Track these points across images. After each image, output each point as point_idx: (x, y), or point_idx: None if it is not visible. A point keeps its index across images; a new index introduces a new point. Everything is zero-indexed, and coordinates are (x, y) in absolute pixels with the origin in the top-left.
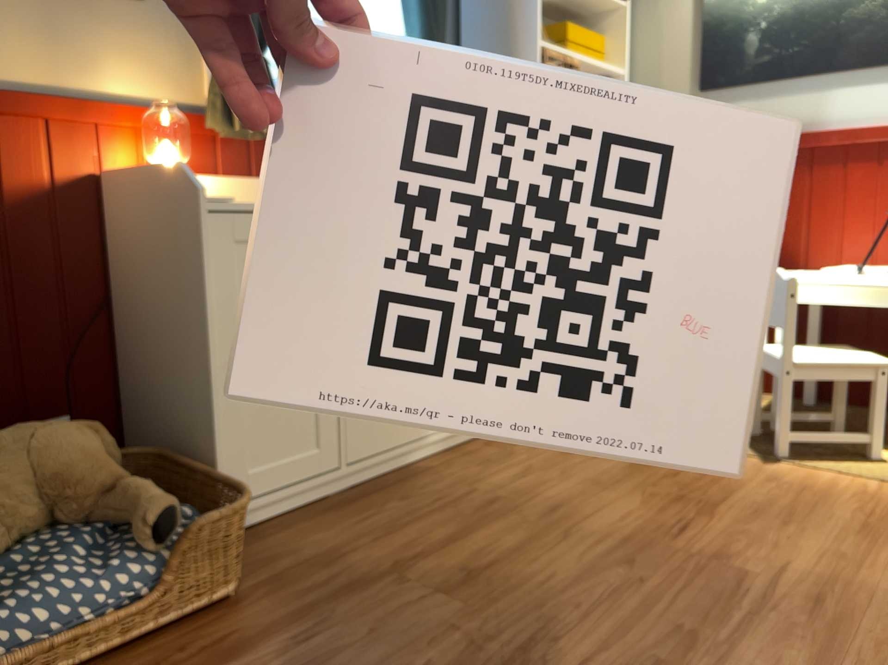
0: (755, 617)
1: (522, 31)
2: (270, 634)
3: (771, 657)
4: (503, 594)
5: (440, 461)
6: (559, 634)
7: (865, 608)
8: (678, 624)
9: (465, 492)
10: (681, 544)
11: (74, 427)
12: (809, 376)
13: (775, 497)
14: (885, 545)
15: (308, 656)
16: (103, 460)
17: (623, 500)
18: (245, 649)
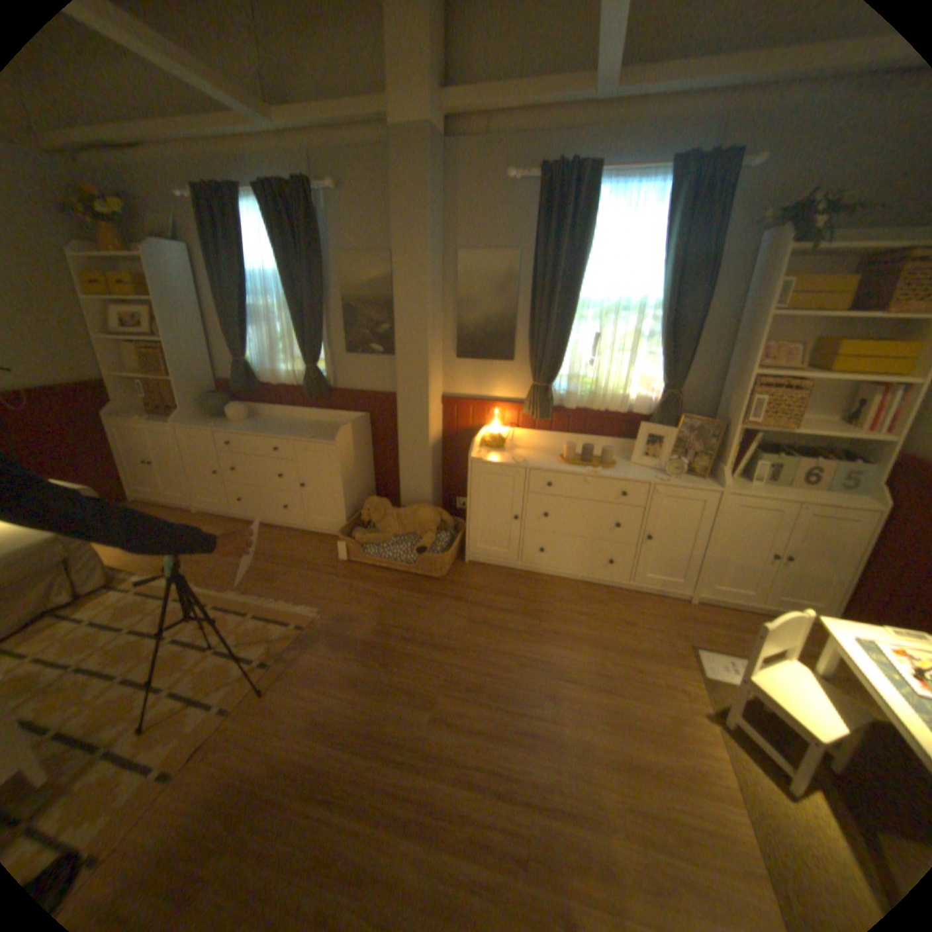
0: (506, 712)
1: (749, 362)
2: (429, 594)
3: (480, 718)
4: (478, 635)
5: (573, 585)
6: (462, 655)
7: (539, 756)
8: (487, 688)
9: (548, 602)
10: (555, 683)
11: (434, 511)
12: (759, 697)
13: (651, 723)
14: (621, 776)
15: (423, 605)
16: (436, 523)
17: (586, 656)
18: (421, 593)
